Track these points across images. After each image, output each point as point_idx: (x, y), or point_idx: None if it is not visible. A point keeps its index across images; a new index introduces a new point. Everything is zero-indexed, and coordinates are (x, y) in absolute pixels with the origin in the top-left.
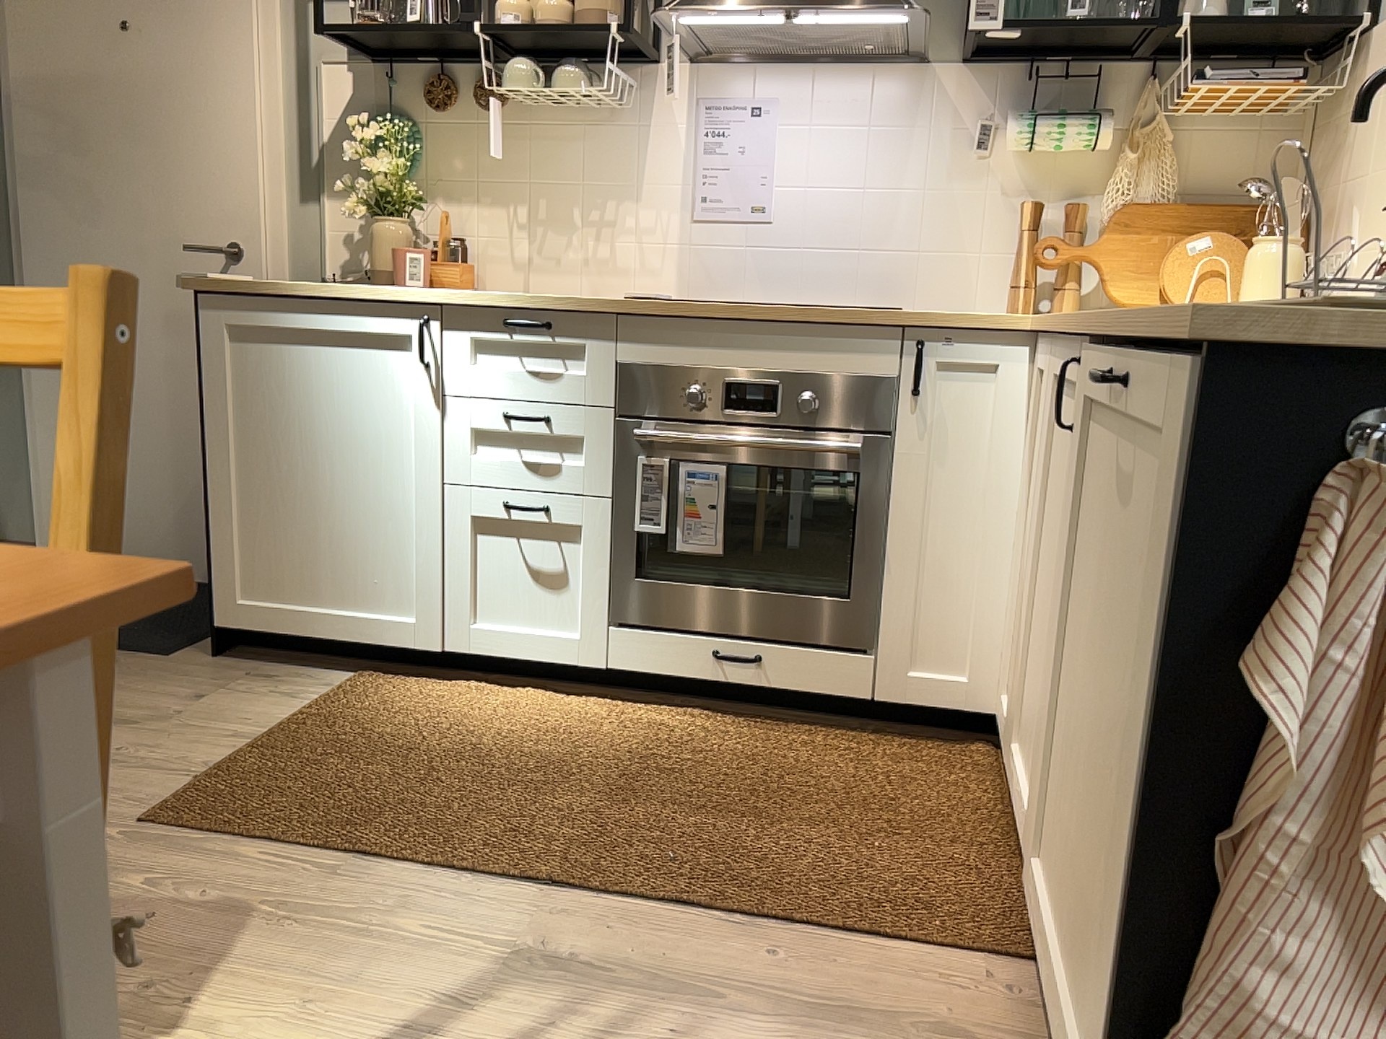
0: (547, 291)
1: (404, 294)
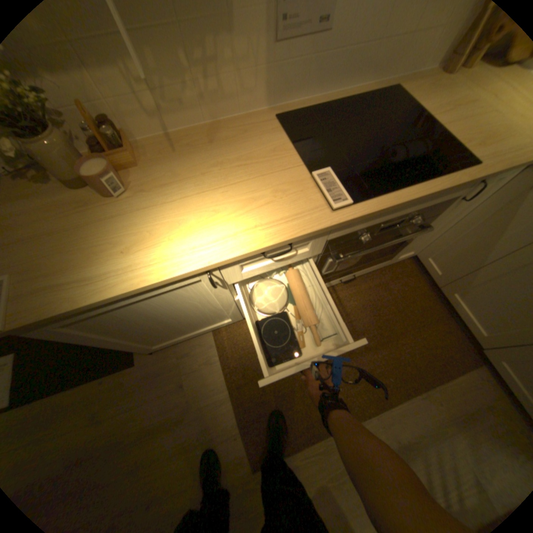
0: (179, 124)
1: (185, 272)
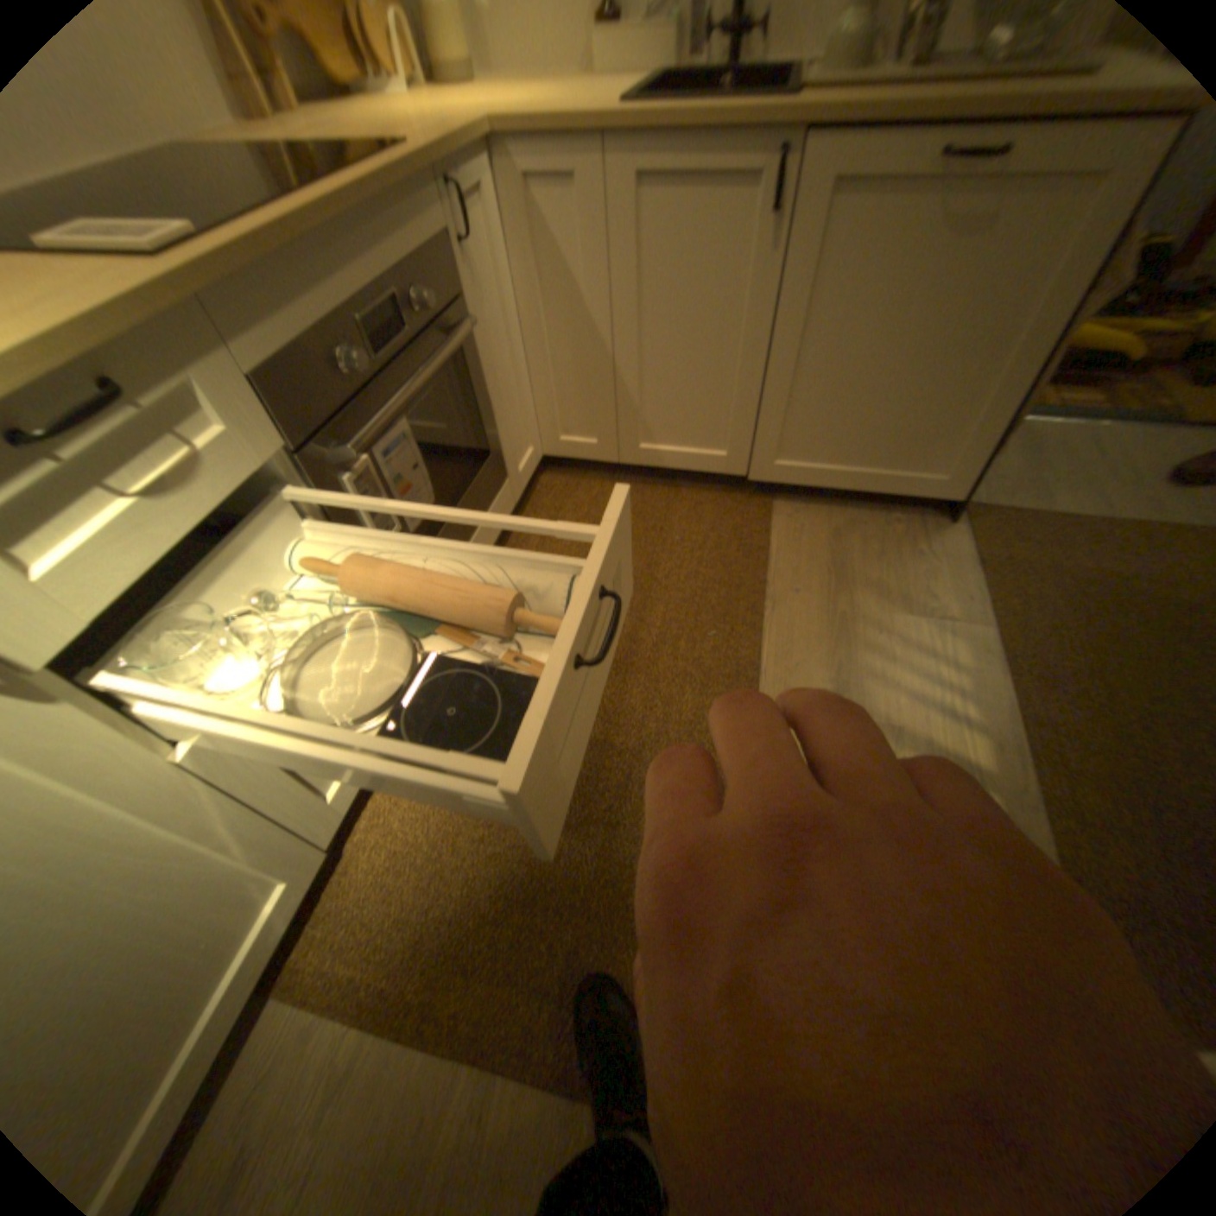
0: None
1: None
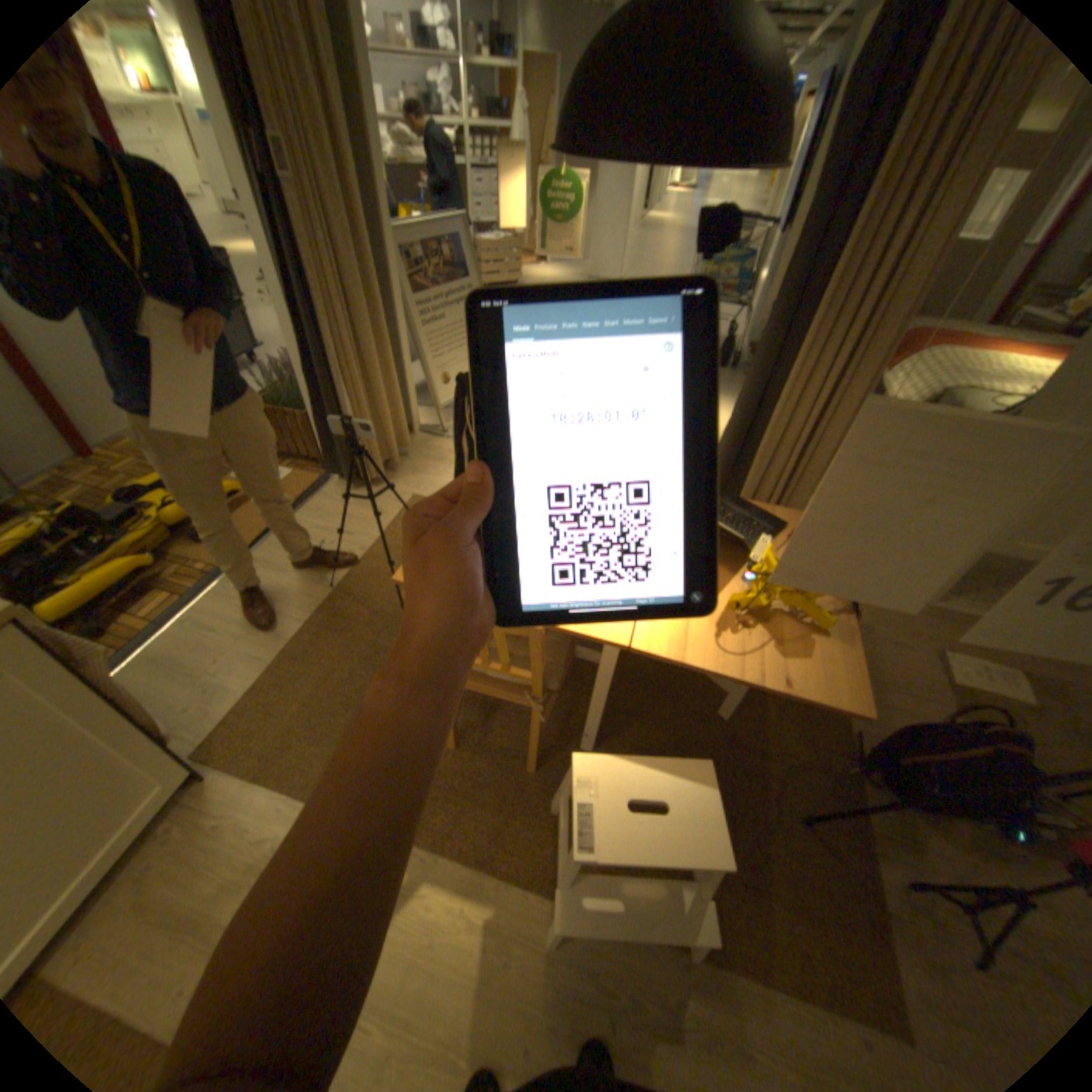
0: None
1: None
